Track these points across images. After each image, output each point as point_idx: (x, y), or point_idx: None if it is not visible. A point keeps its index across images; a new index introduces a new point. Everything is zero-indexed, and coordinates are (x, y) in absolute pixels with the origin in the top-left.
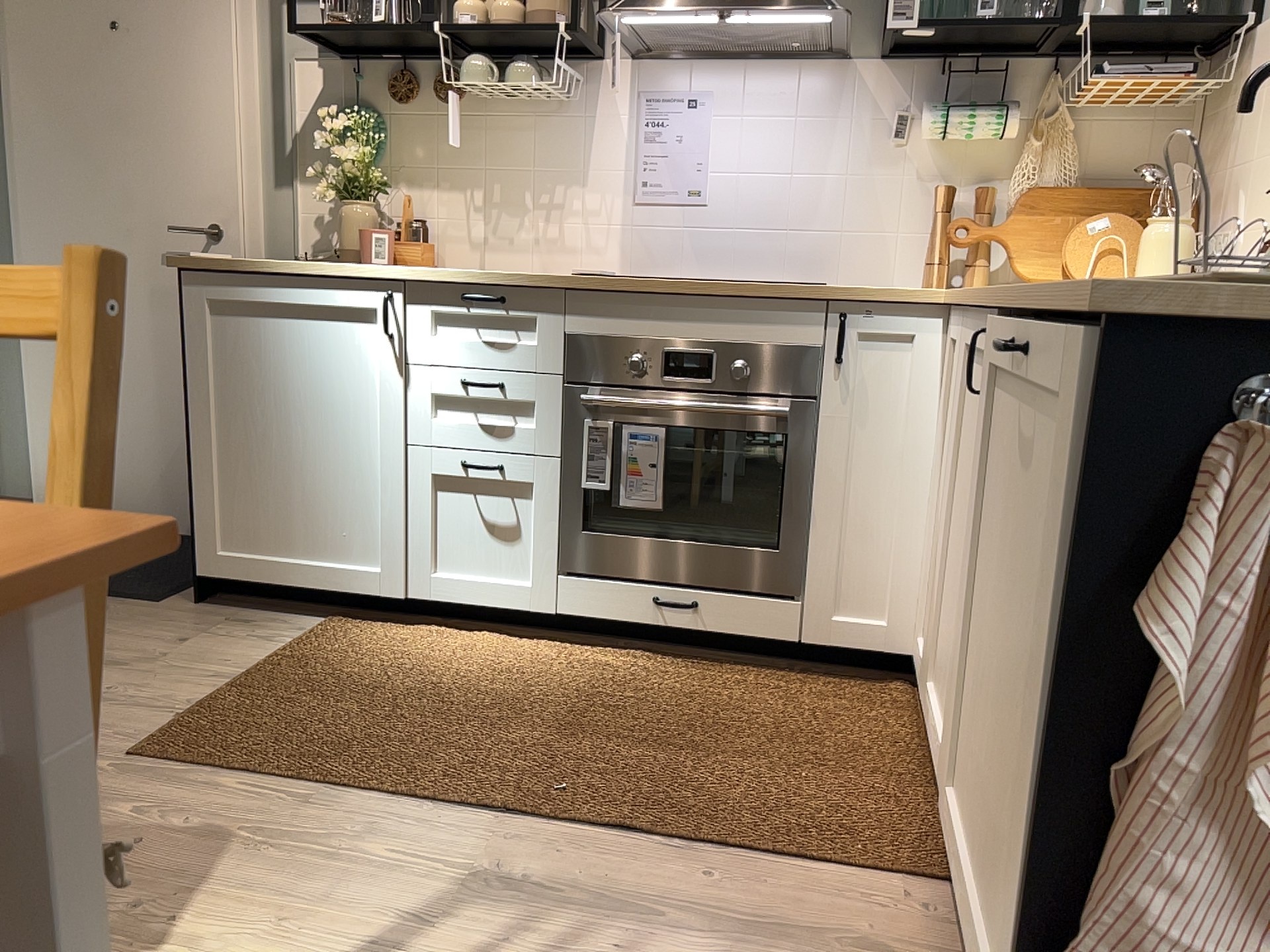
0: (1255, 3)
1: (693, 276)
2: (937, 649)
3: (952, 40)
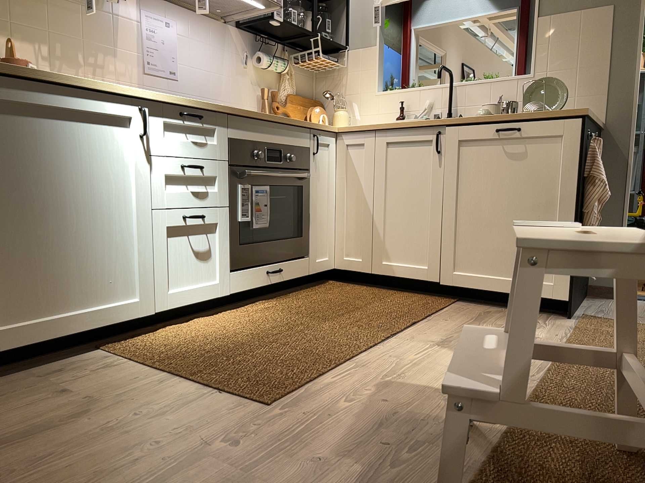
0: (343, 43)
1: None
2: (382, 248)
3: (268, 30)
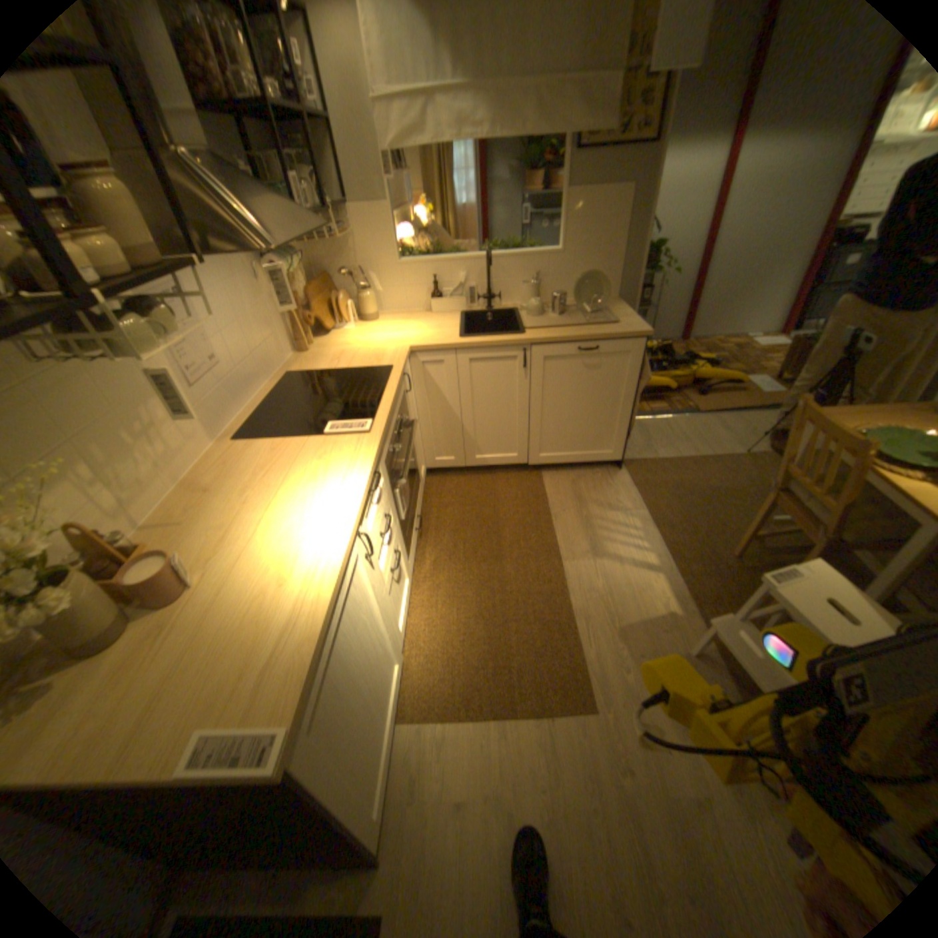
0: (334, 192)
1: (235, 411)
2: (472, 448)
3: None
